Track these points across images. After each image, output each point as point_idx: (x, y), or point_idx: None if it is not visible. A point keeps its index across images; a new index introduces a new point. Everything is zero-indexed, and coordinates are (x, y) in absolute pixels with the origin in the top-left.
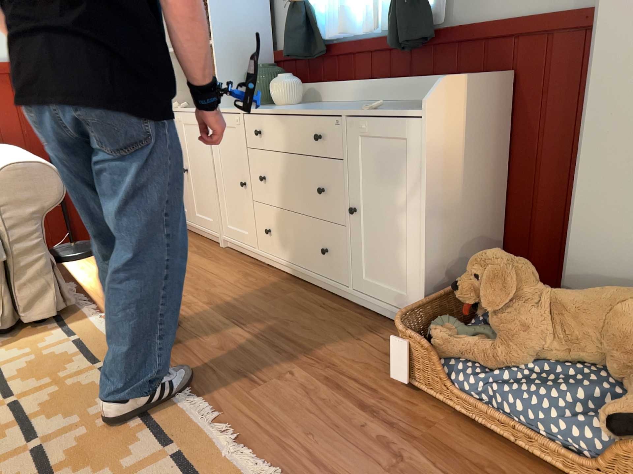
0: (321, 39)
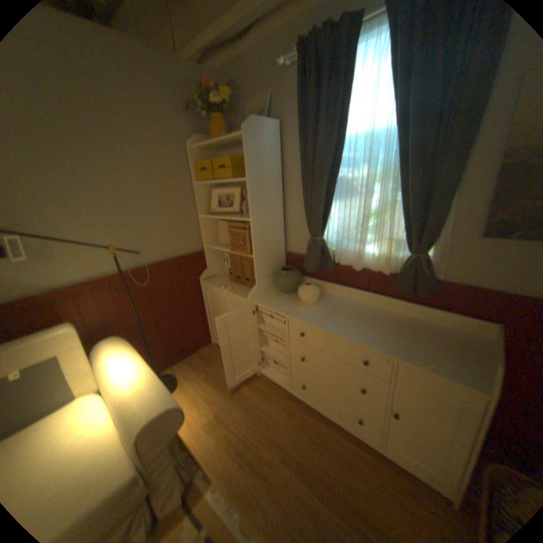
0: (333, 261)
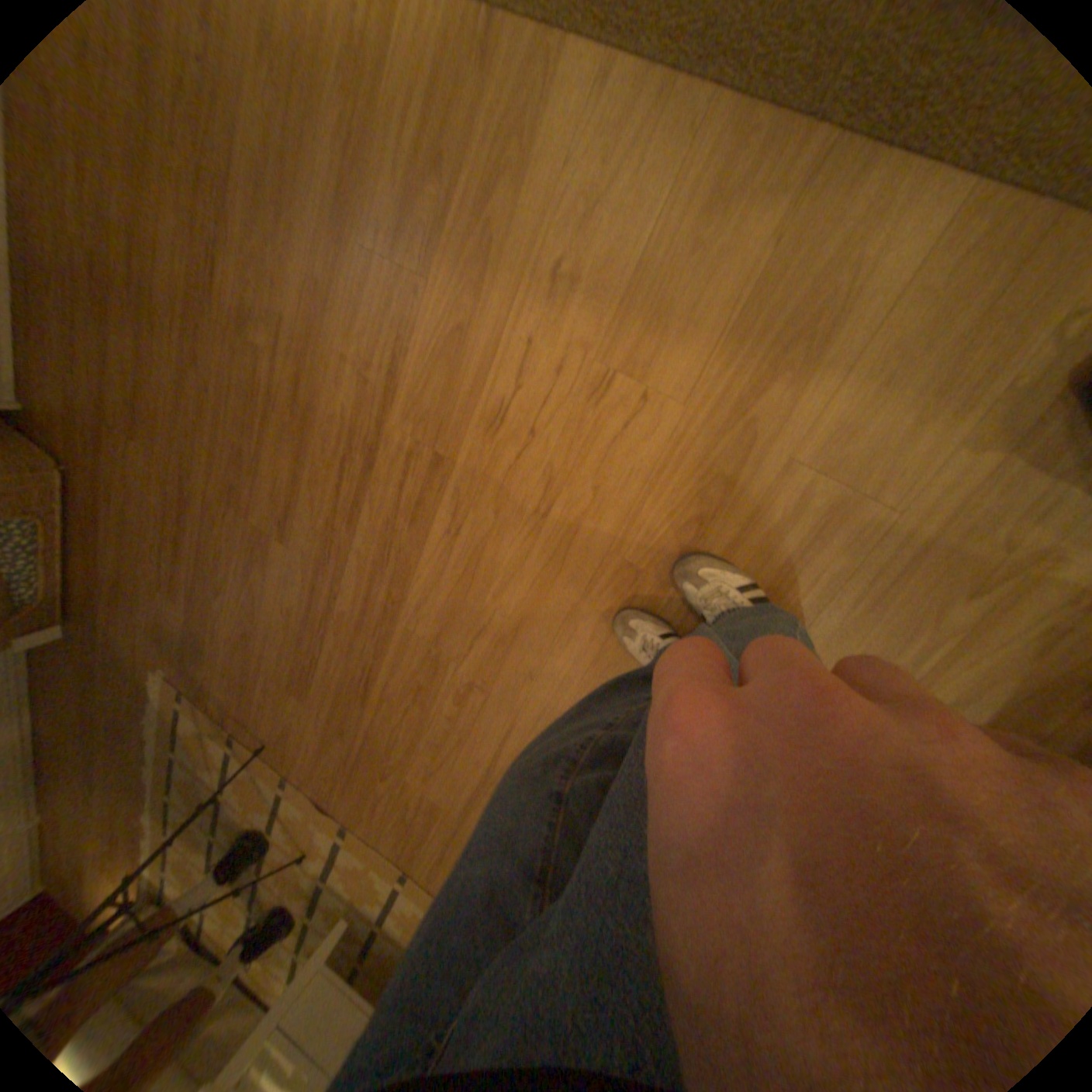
0: None
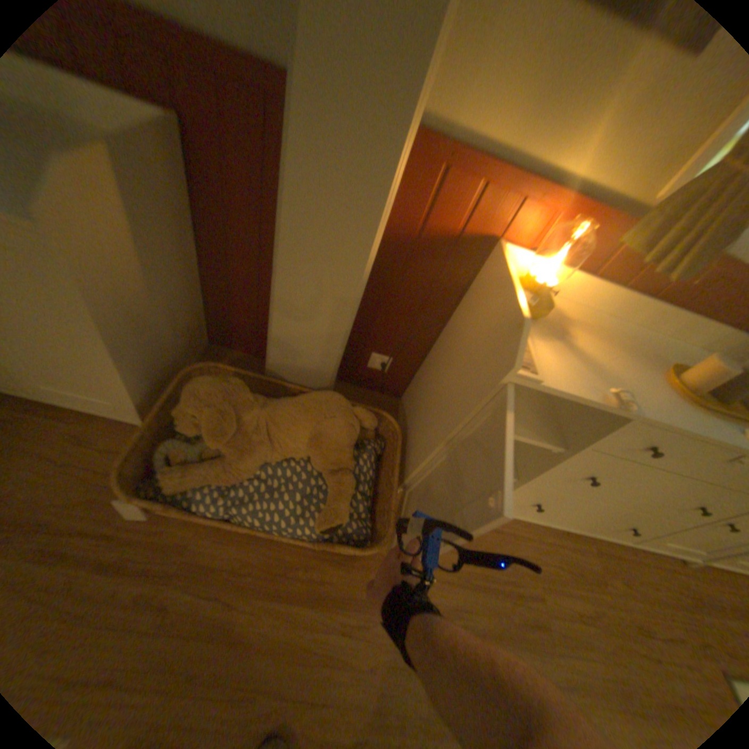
0: None
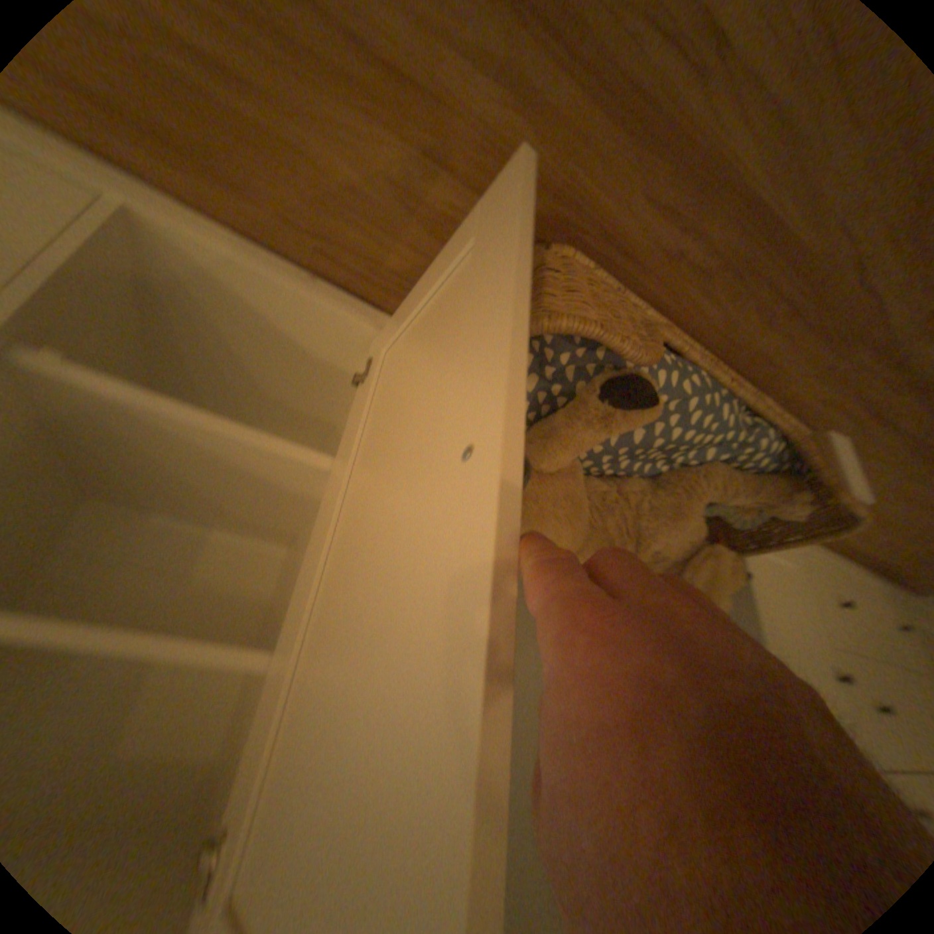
0: None
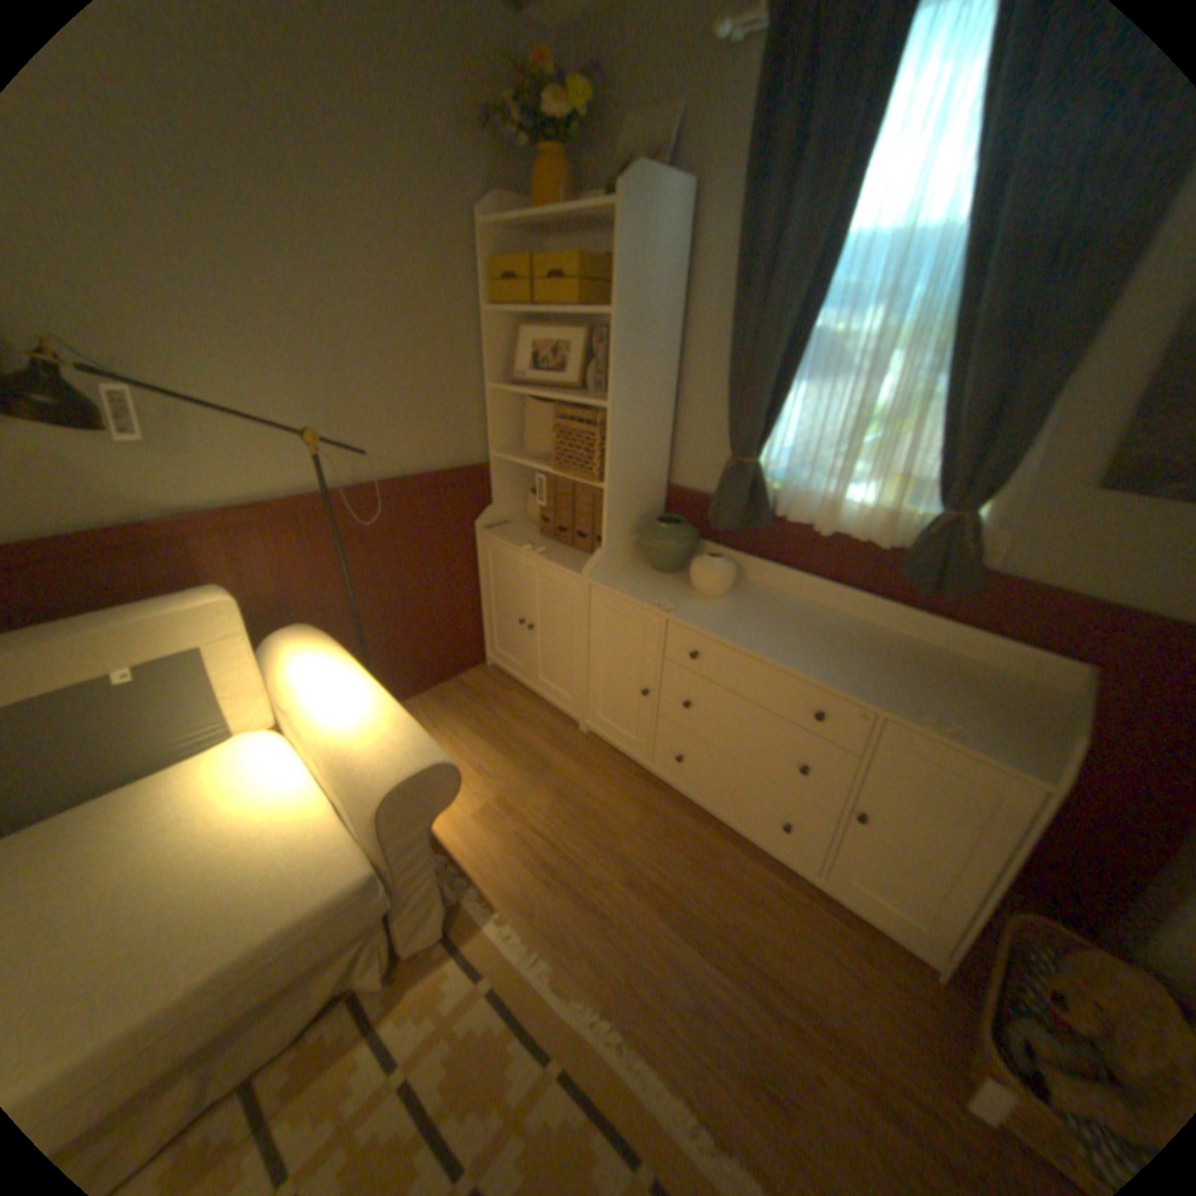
0: (772, 512)
